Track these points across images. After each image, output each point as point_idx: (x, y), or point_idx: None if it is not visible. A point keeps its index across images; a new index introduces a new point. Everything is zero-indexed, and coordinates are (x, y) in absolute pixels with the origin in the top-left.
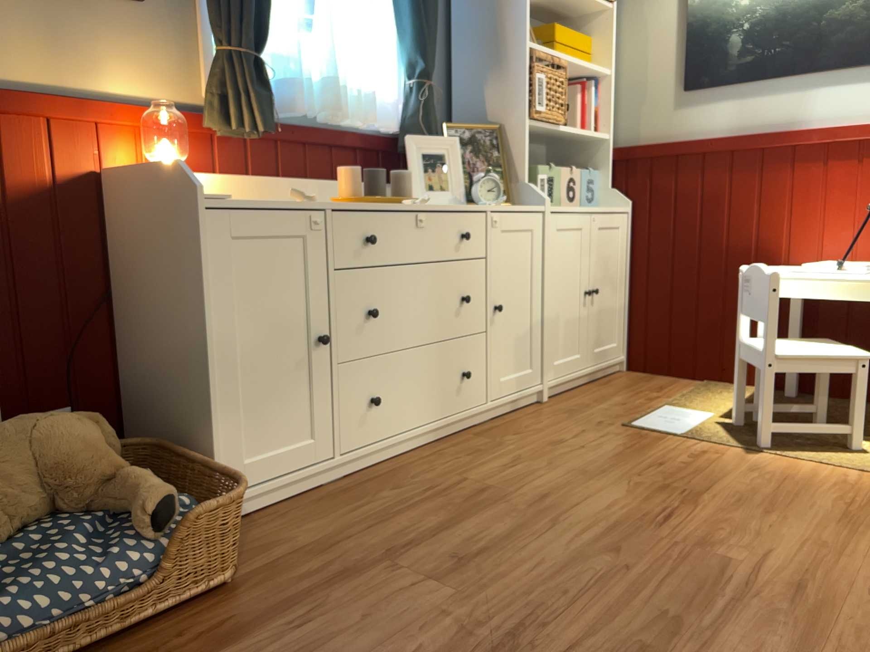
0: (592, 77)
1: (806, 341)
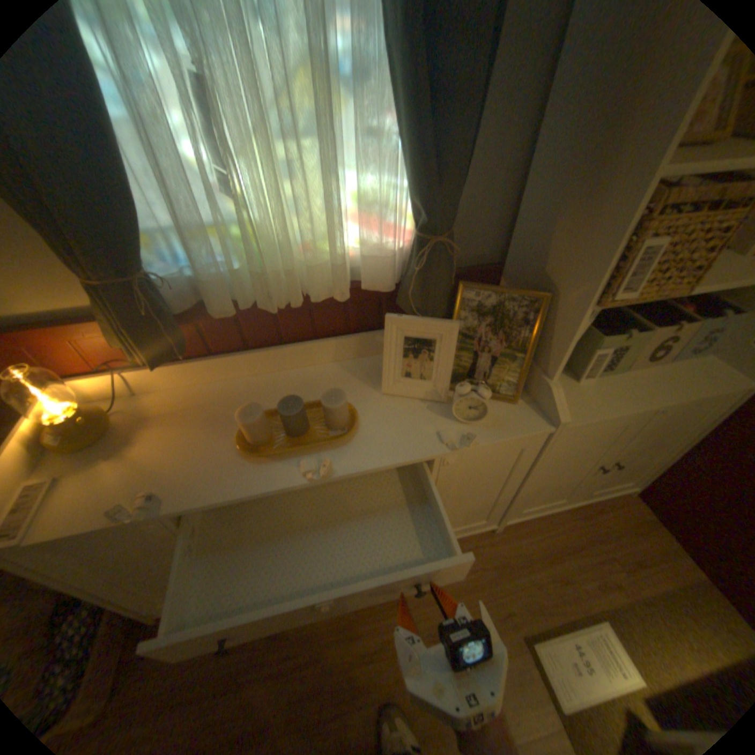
0: None
1: None
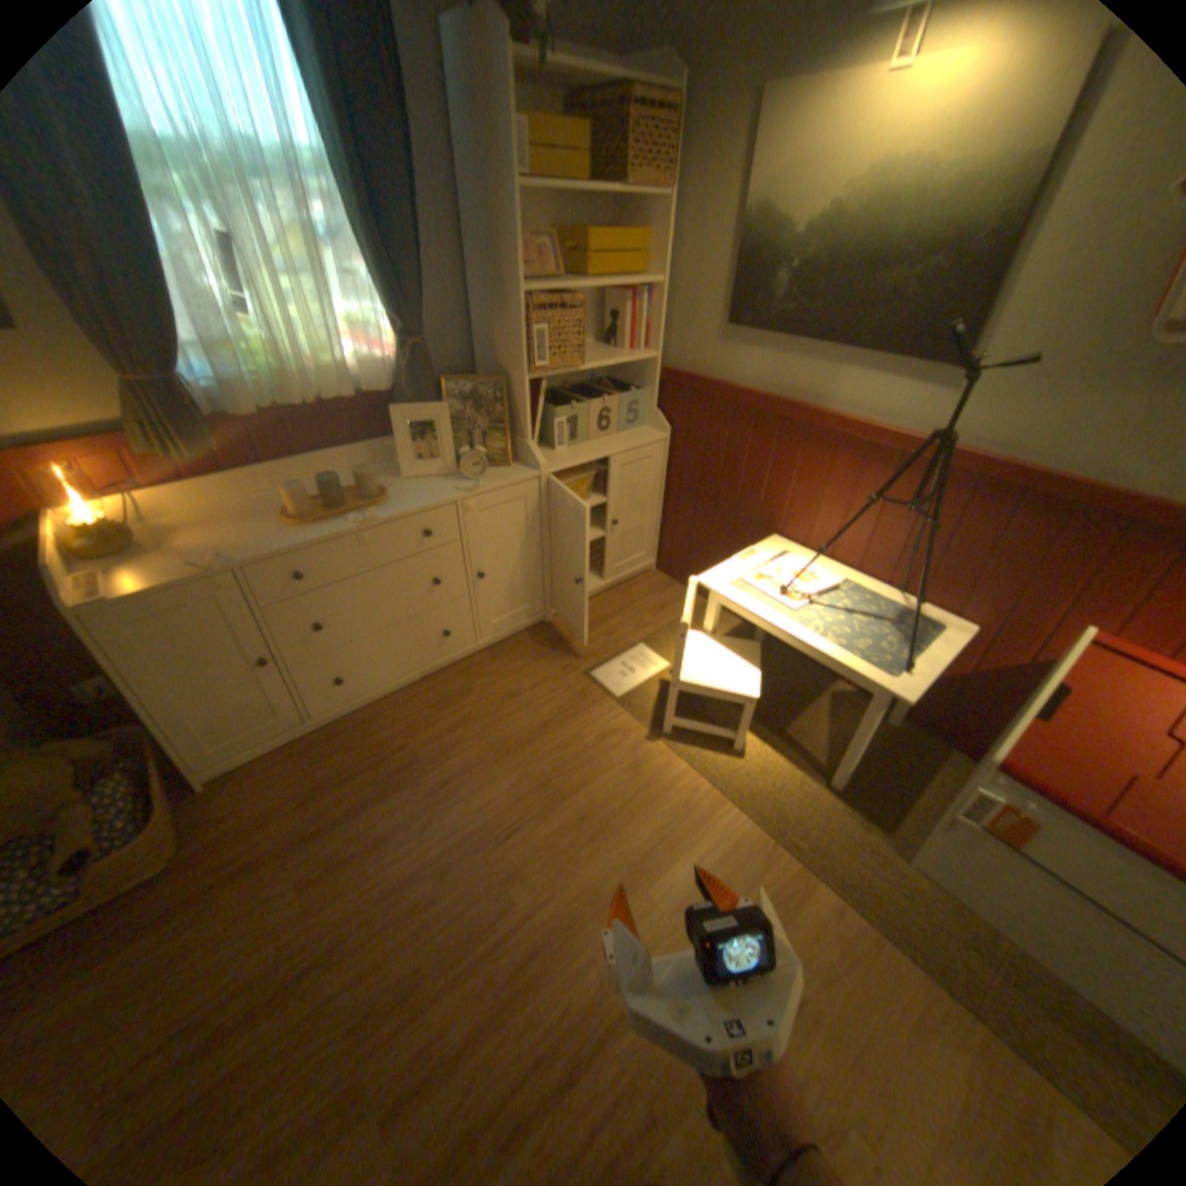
0: (646, 281)
1: (736, 647)
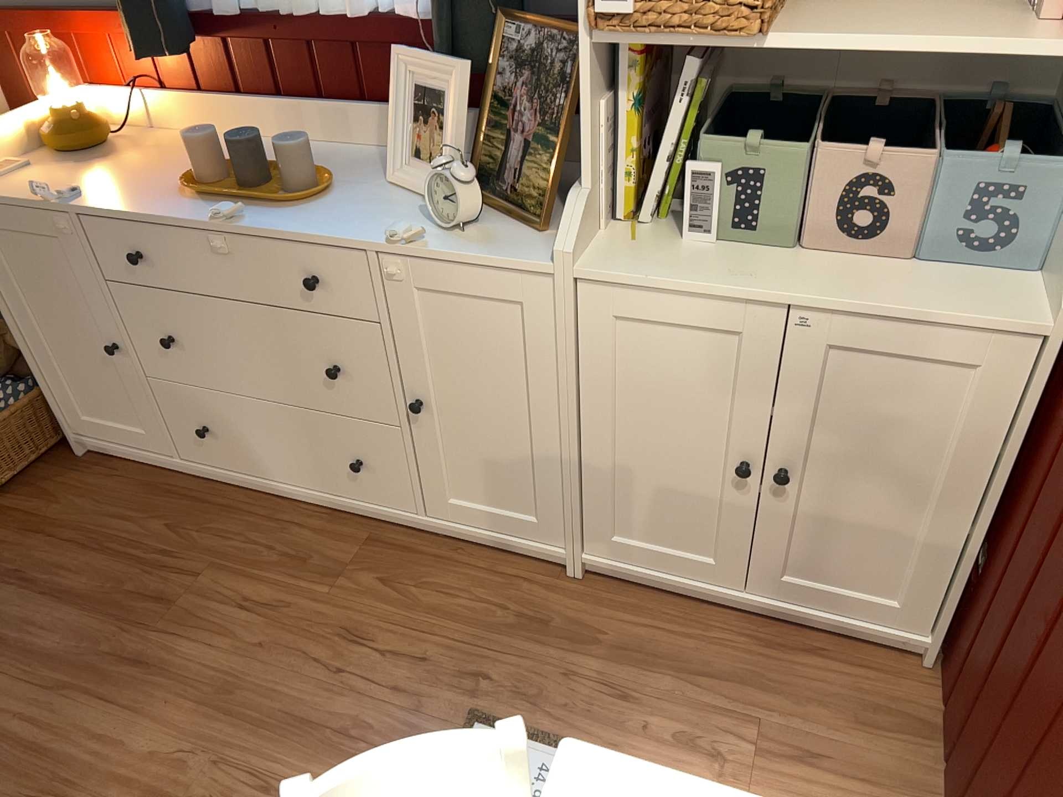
0: None
1: None
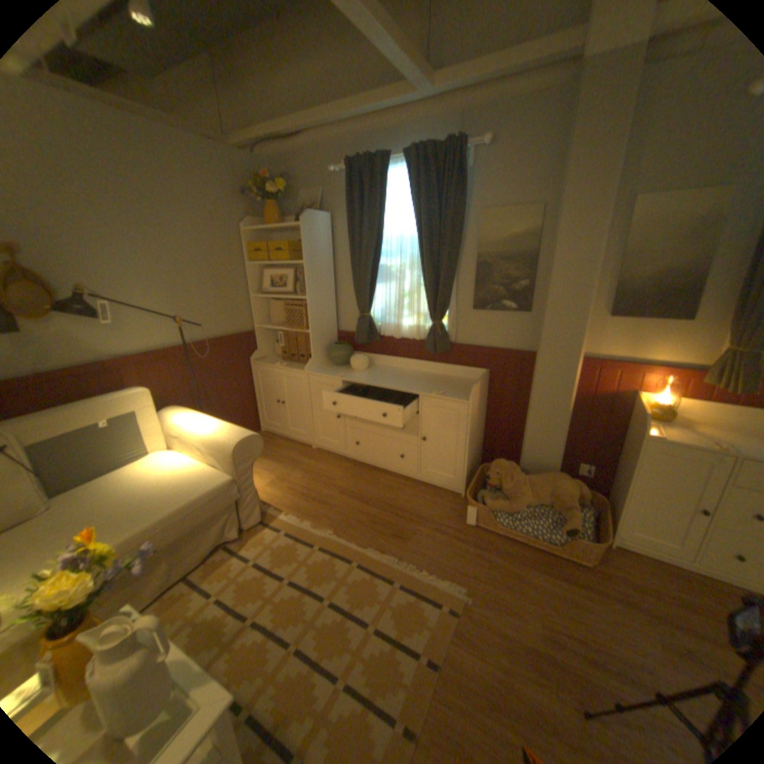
0: None
1: None
